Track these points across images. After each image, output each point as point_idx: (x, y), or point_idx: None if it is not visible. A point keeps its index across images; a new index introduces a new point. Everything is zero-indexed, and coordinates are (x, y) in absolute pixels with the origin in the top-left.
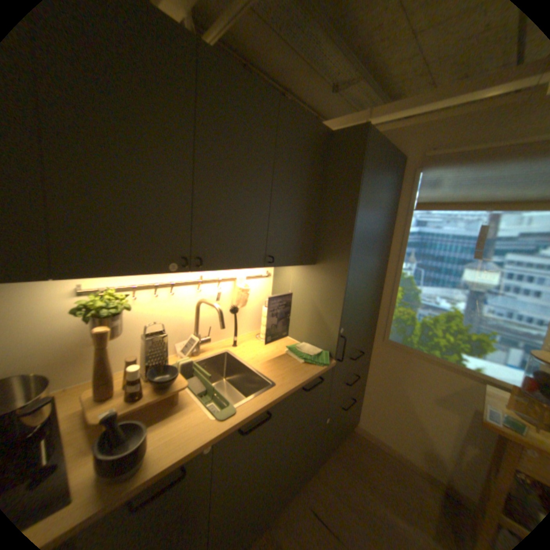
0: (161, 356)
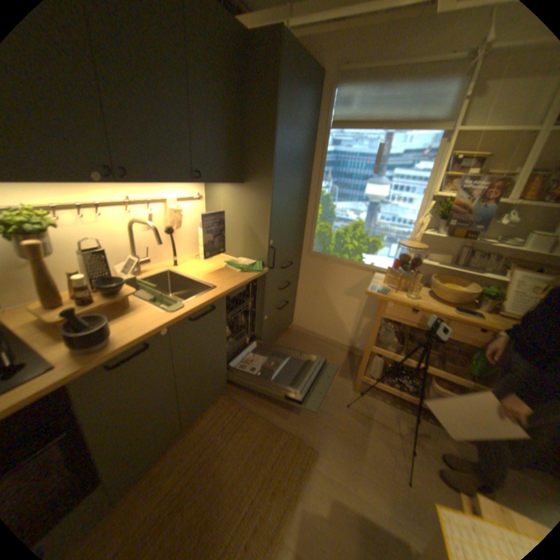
0: (104, 268)
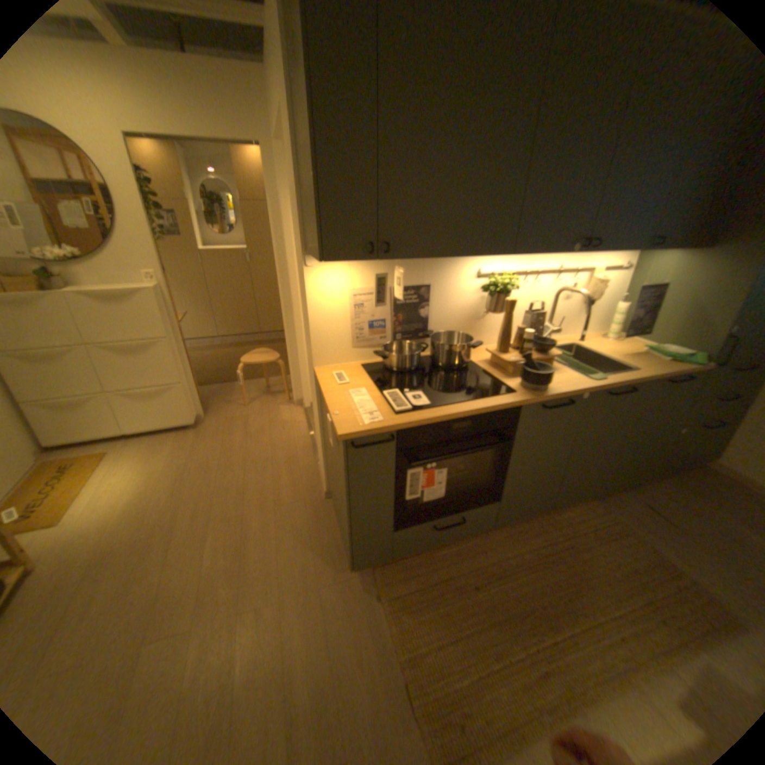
0: (539, 329)
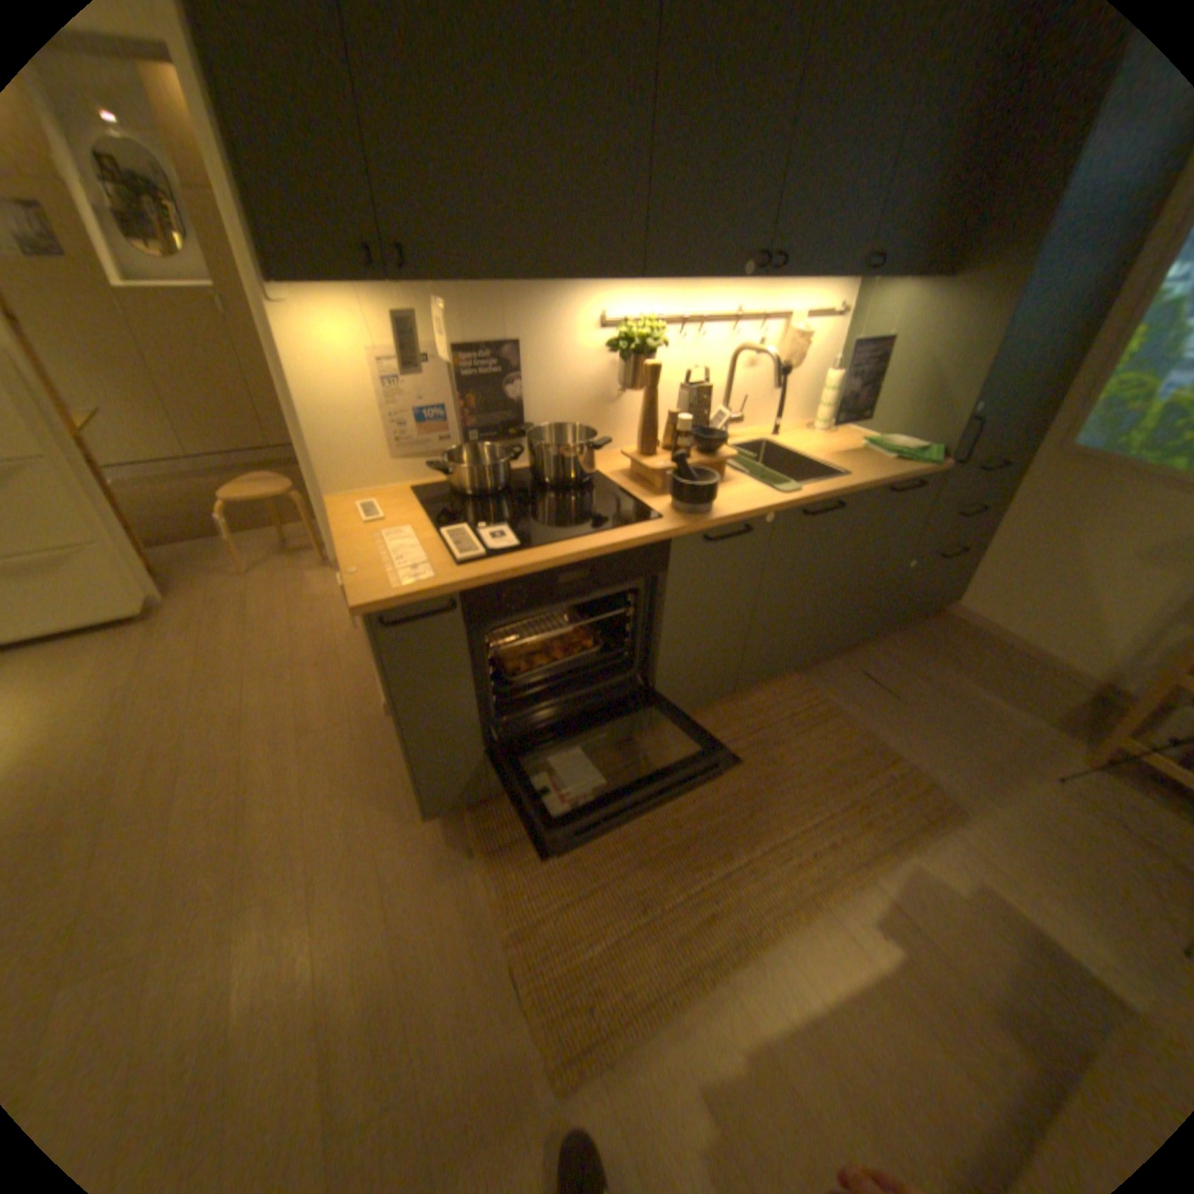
0: (702, 415)
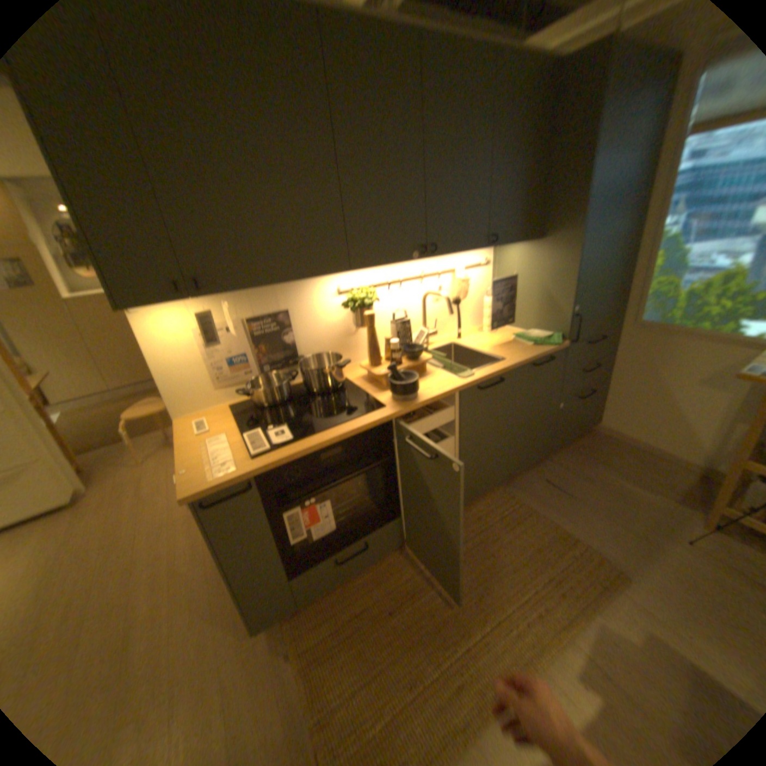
0: (407, 337)
